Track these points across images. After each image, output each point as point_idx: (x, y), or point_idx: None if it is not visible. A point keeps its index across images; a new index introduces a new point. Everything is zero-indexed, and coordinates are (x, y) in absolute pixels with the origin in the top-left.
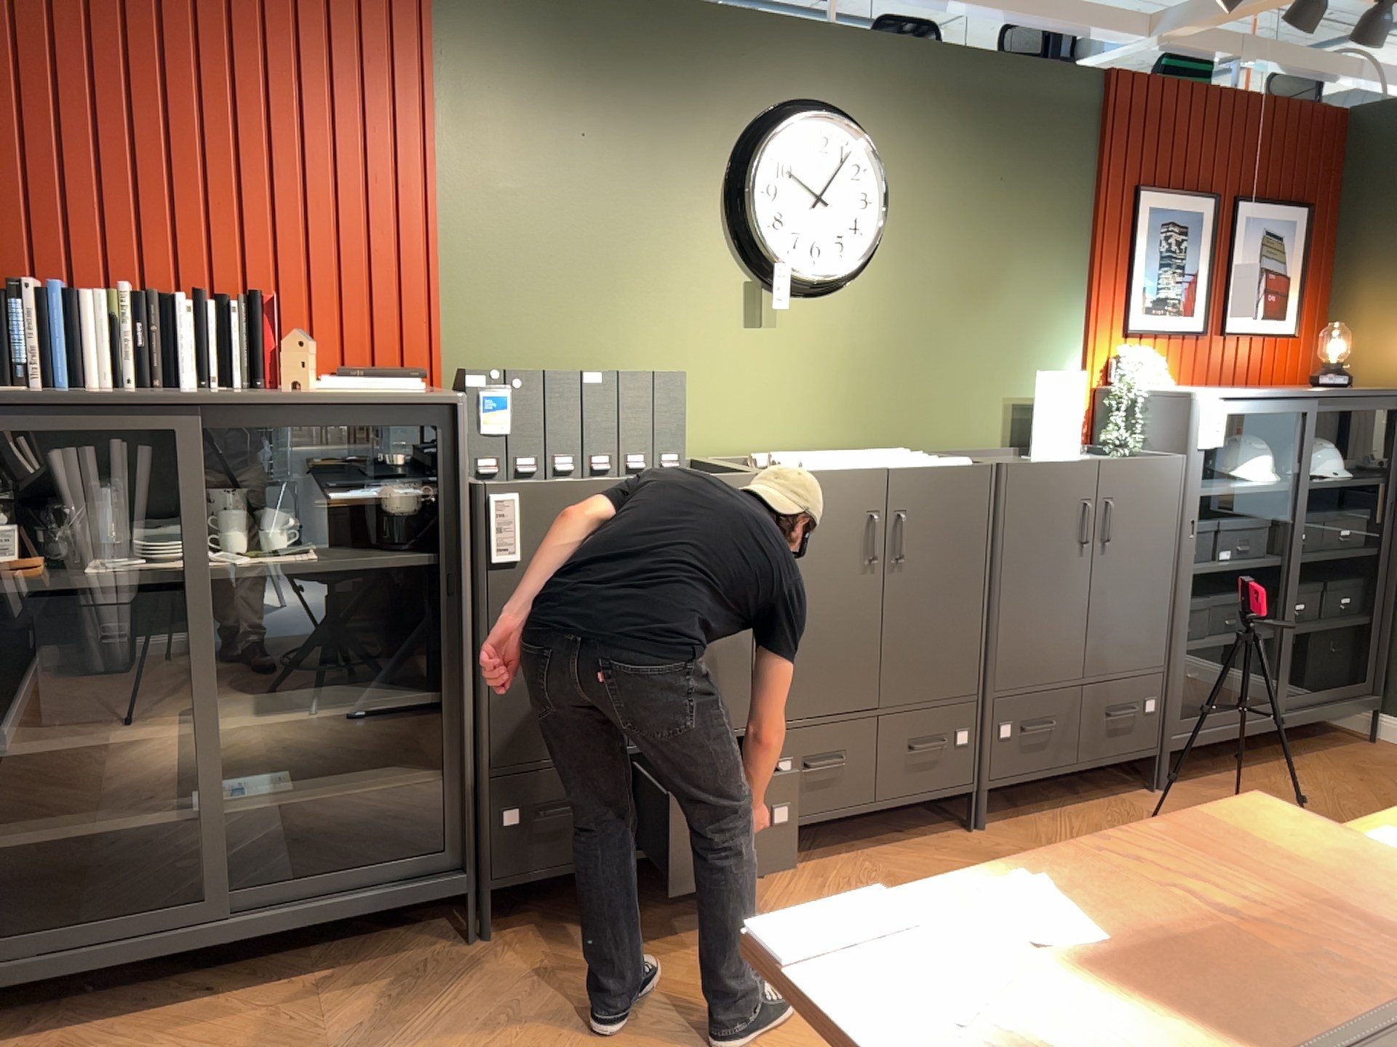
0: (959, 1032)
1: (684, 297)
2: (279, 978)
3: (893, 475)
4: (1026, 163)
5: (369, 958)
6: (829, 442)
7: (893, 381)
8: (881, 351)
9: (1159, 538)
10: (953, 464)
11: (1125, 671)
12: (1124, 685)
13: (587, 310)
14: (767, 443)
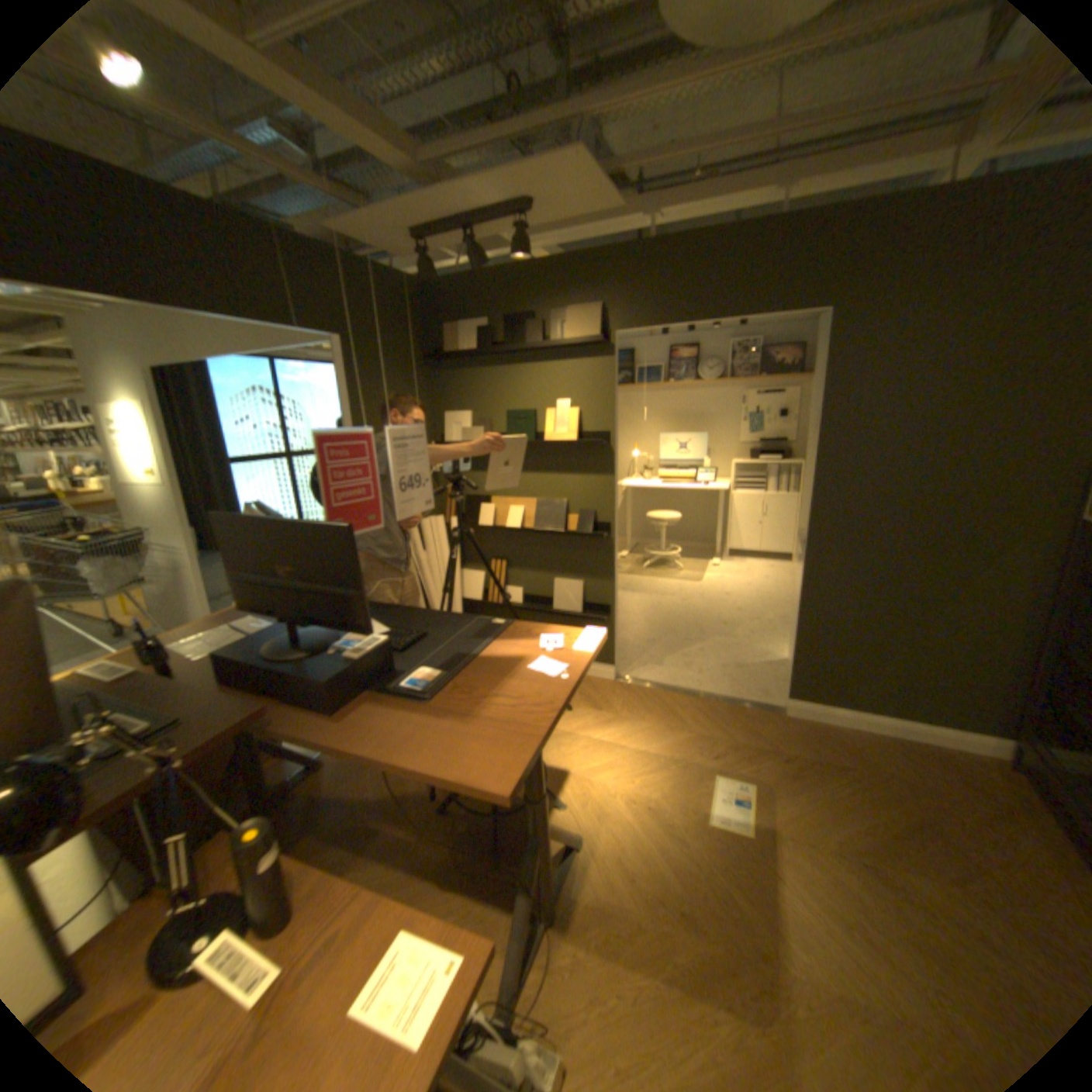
0: (543, 639)
1: None
2: None
3: None
4: None
5: None
6: None
7: None
8: None
9: None
10: None
11: None
12: None
13: None
14: None
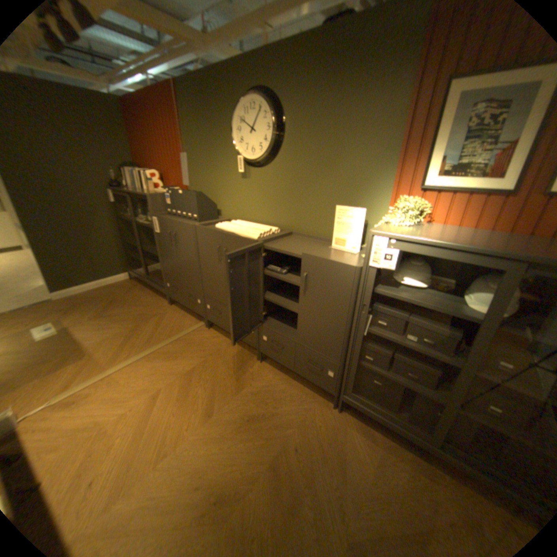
0: None
1: (226, 168)
2: (154, 293)
3: (222, 235)
4: (358, 84)
5: (162, 298)
6: (266, 221)
7: (287, 202)
8: (283, 189)
9: (336, 302)
10: (250, 237)
11: (316, 351)
12: (315, 356)
13: (207, 173)
14: (249, 218)
